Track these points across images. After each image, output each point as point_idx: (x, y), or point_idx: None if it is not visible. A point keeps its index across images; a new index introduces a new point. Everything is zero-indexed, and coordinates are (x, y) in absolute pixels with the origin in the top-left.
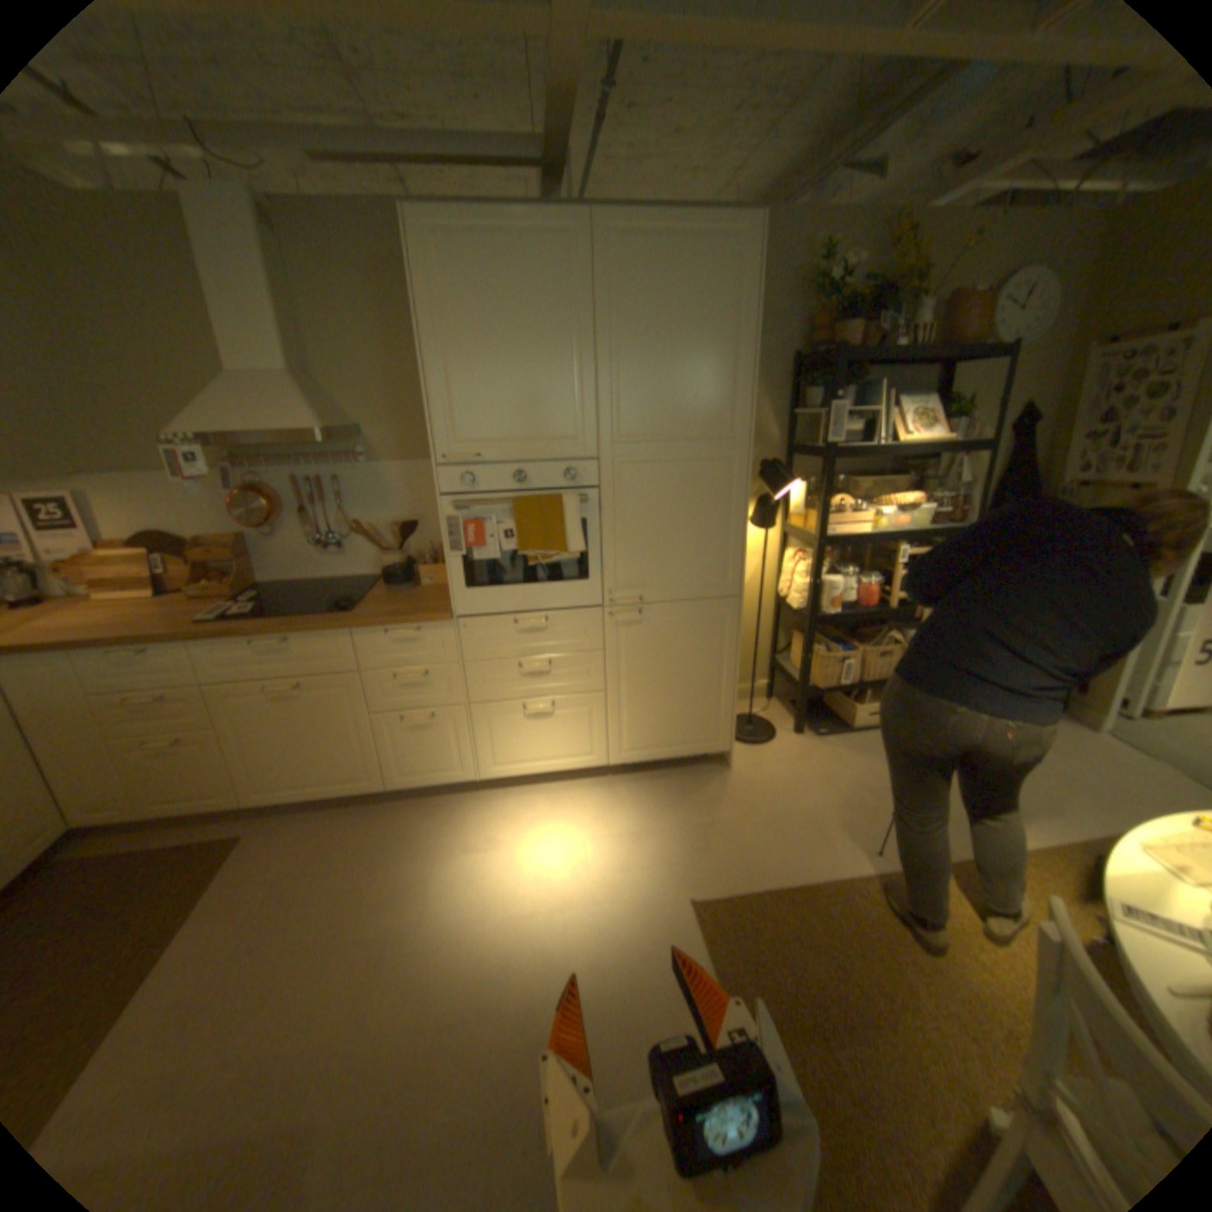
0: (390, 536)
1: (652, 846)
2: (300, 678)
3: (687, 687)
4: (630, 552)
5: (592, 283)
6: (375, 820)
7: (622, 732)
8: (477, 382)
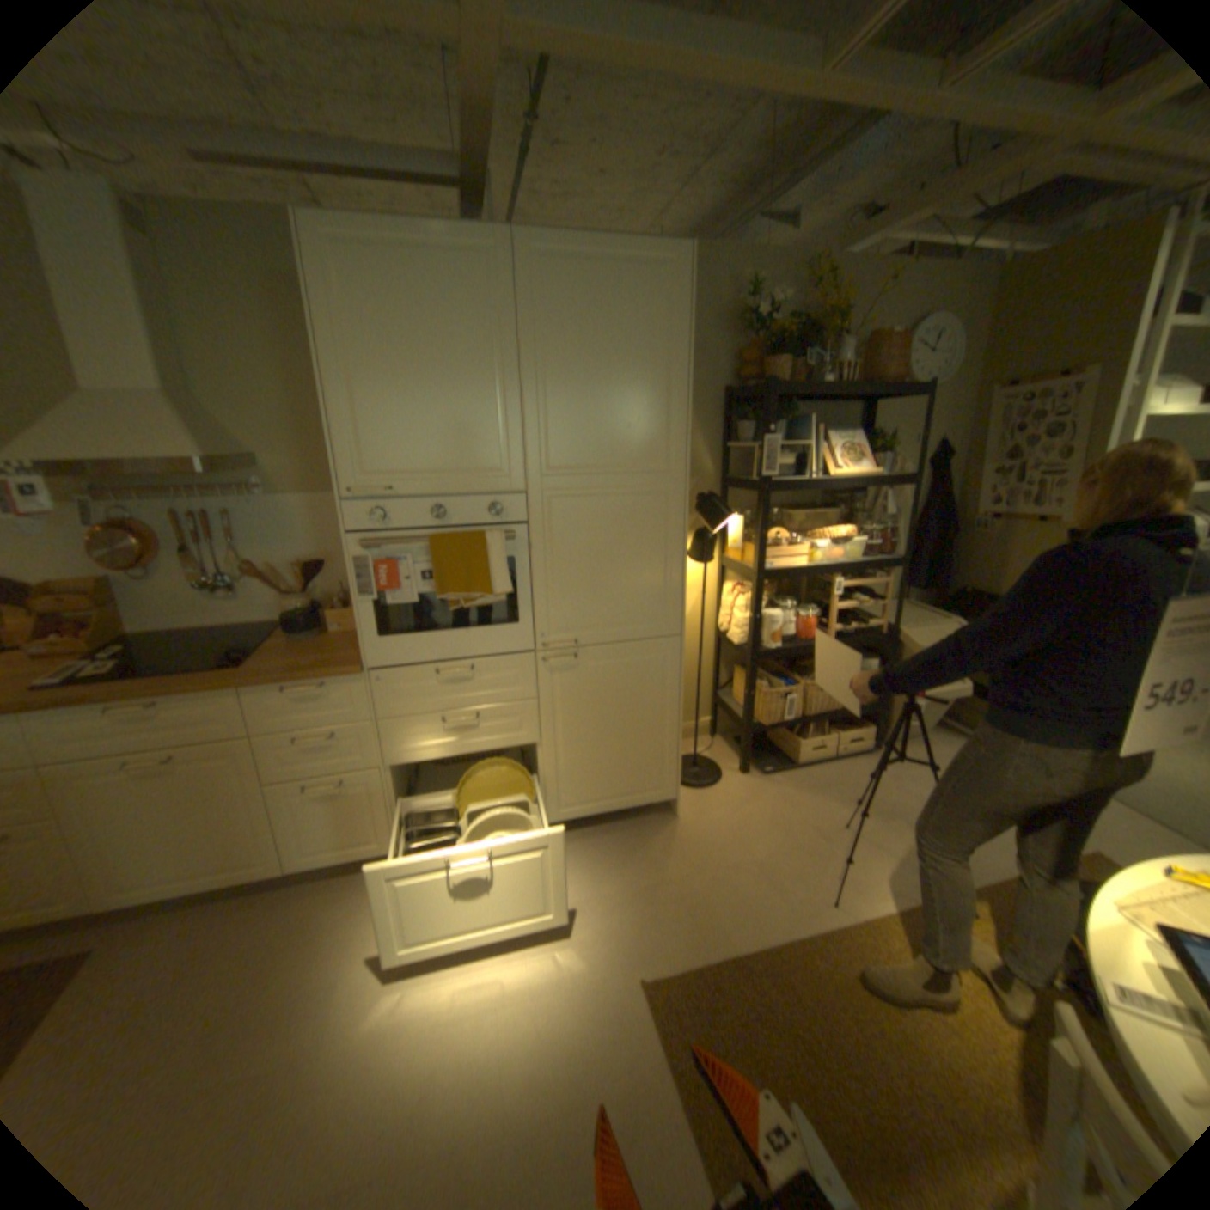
0: (292, 576)
1: (596, 917)
2: (173, 748)
3: (629, 733)
4: (564, 591)
5: (515, 305)
6: (270, 911)
7: (560, 786)
8: (387, 406)
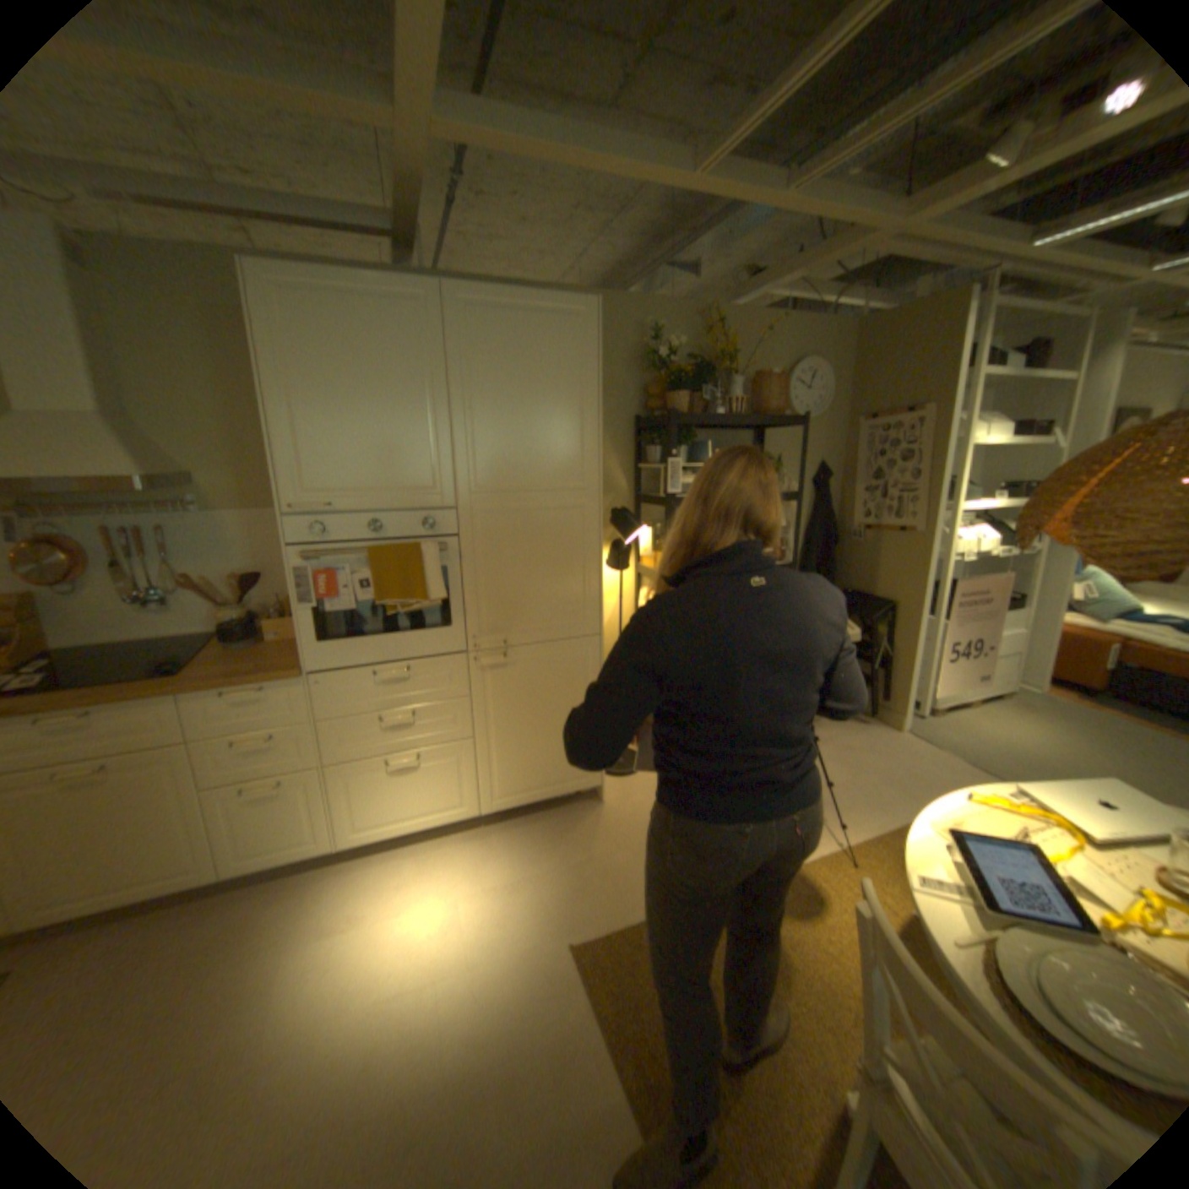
0: (227, 590)
1: (528, 895)
2: (107, 758)
3: (556, 726)
4: (493, 597)
5: (444, 346)
6: (206, 917)
7: (493, 779)
8: (328, 432)
